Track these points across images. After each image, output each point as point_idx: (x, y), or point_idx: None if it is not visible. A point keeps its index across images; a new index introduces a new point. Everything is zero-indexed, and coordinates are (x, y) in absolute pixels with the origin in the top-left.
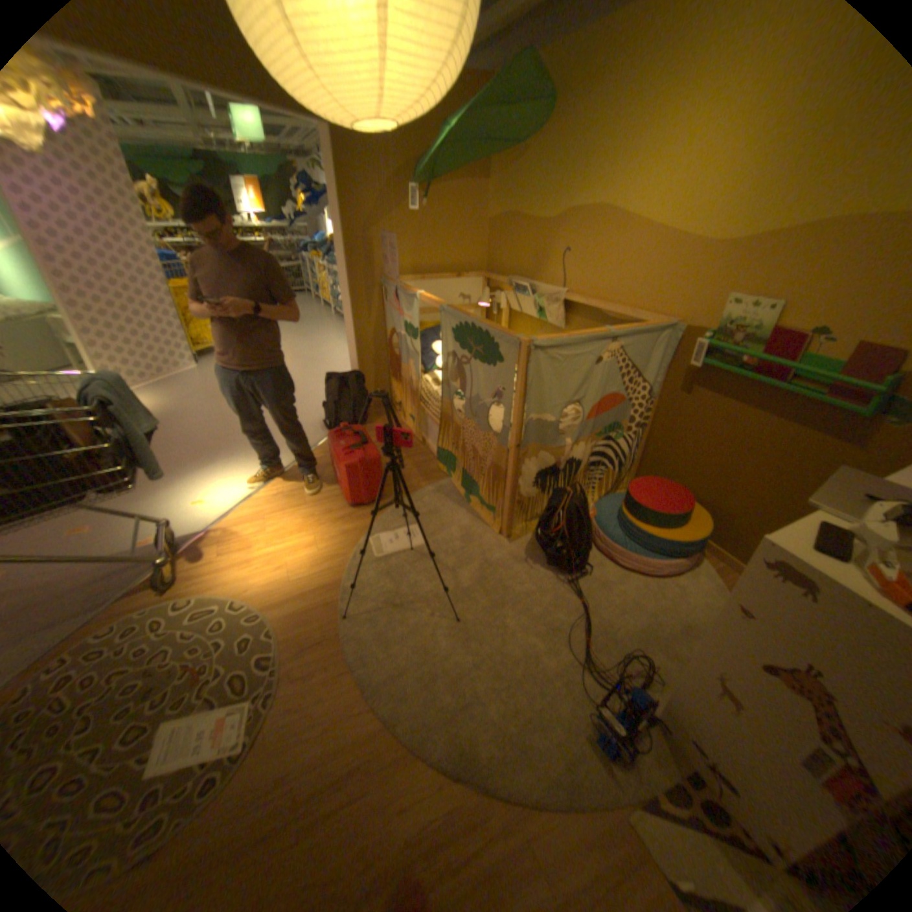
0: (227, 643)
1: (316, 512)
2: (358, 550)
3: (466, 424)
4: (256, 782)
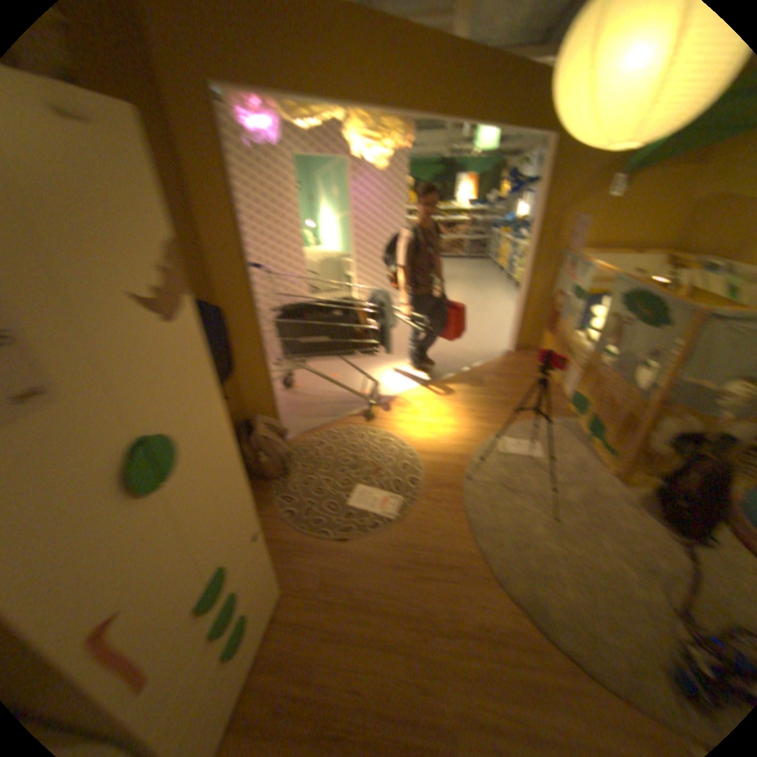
0: (397, 461)
1: (463, 408)
2: (488, 442)
3: (611, 375)
4: (399, 540)
